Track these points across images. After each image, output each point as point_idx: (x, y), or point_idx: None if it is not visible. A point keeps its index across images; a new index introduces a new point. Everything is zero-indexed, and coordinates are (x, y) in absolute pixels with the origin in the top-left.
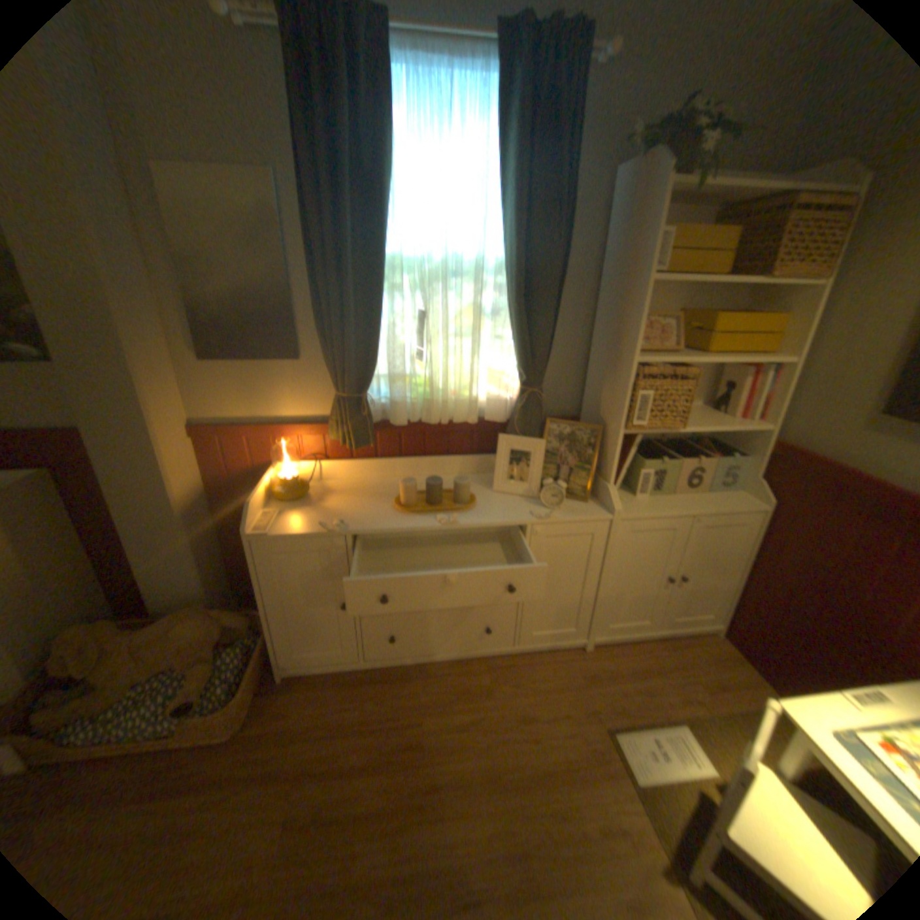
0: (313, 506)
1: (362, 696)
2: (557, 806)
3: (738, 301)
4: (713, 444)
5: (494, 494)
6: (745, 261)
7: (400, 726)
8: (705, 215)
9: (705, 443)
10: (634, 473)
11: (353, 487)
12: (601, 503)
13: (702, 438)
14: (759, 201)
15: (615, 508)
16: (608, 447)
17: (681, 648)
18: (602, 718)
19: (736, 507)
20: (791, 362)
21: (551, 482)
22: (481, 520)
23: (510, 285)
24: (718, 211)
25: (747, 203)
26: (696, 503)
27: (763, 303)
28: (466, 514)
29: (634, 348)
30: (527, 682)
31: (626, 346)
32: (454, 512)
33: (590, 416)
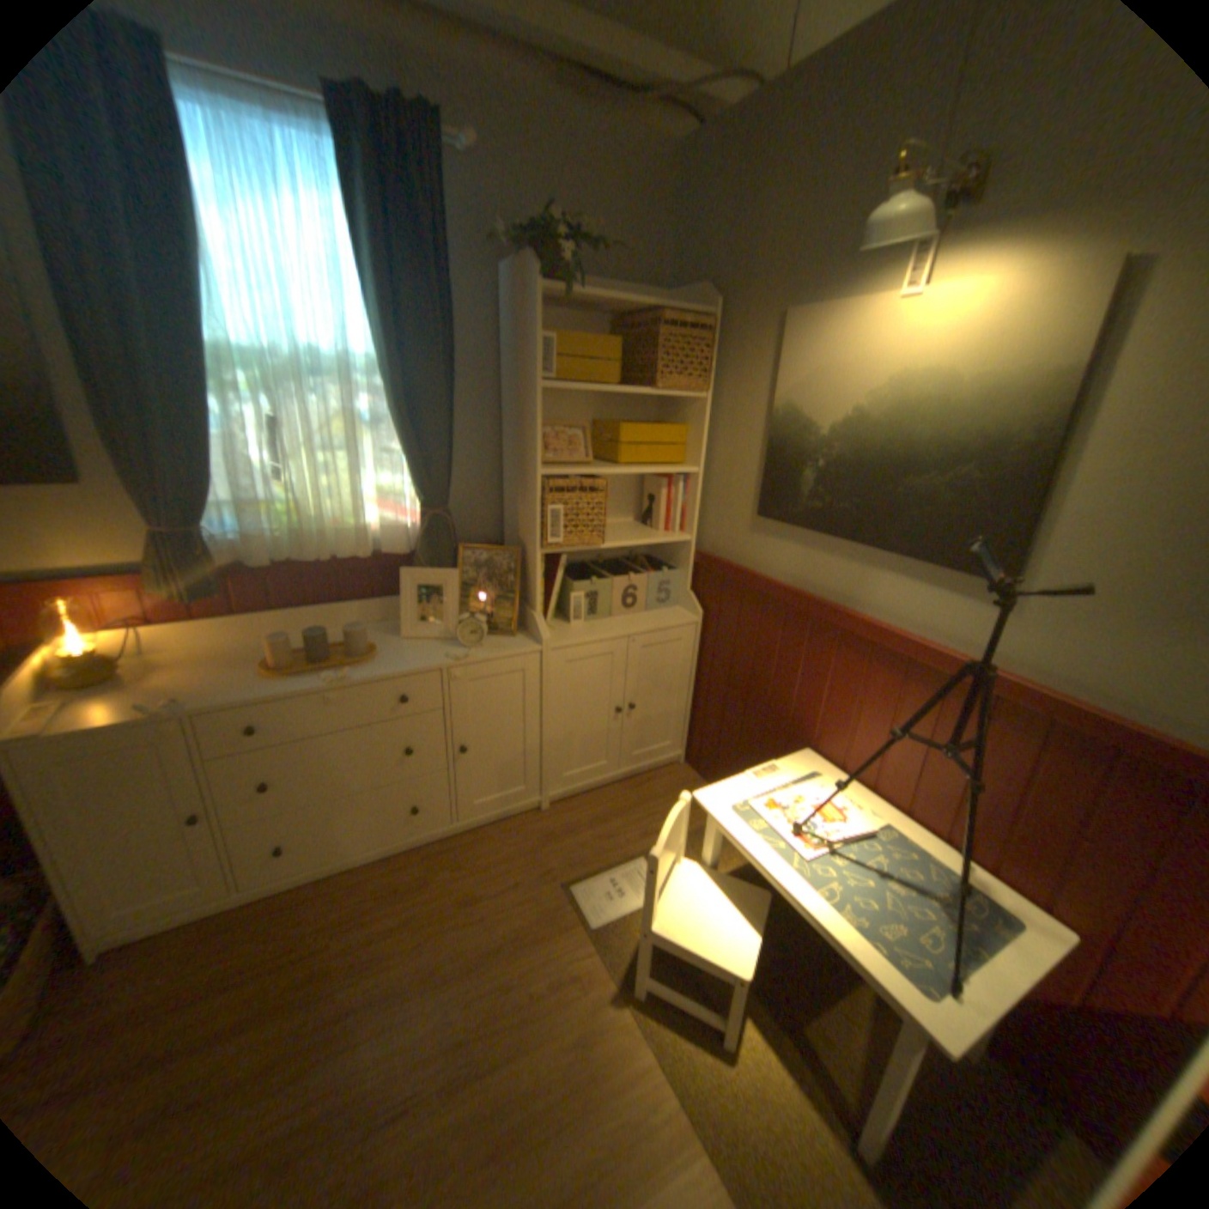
0: (126, 689)
1: (239, 938)
2: (501, 978)
3: (648, 413)
4: (648, 561)
5: (403, 641)
6: (636, 372)
7: (298, 956)
8: (599, 324)
9: (640, 561)
10: (566, 599)
11: (197, 657)
12: (531, 635)
13: (638, 557)
14: (639, 314)
15: (543, 637)
16: (530, 571)
17: (642, 783)
18: (556, 873)
19: (668, 622)
20: (692, 473)
21: (467, 617)
22: (382, 671)
23: (387, 389)
24: (611, 321)
25: (631, 316)
26: (631, 623)
27: (667, 415)
28: (363, 667)
29: (536, 460)
30: (470, 860)
31: (530, 459)
32: (346, 667)
33: (512, 540)
